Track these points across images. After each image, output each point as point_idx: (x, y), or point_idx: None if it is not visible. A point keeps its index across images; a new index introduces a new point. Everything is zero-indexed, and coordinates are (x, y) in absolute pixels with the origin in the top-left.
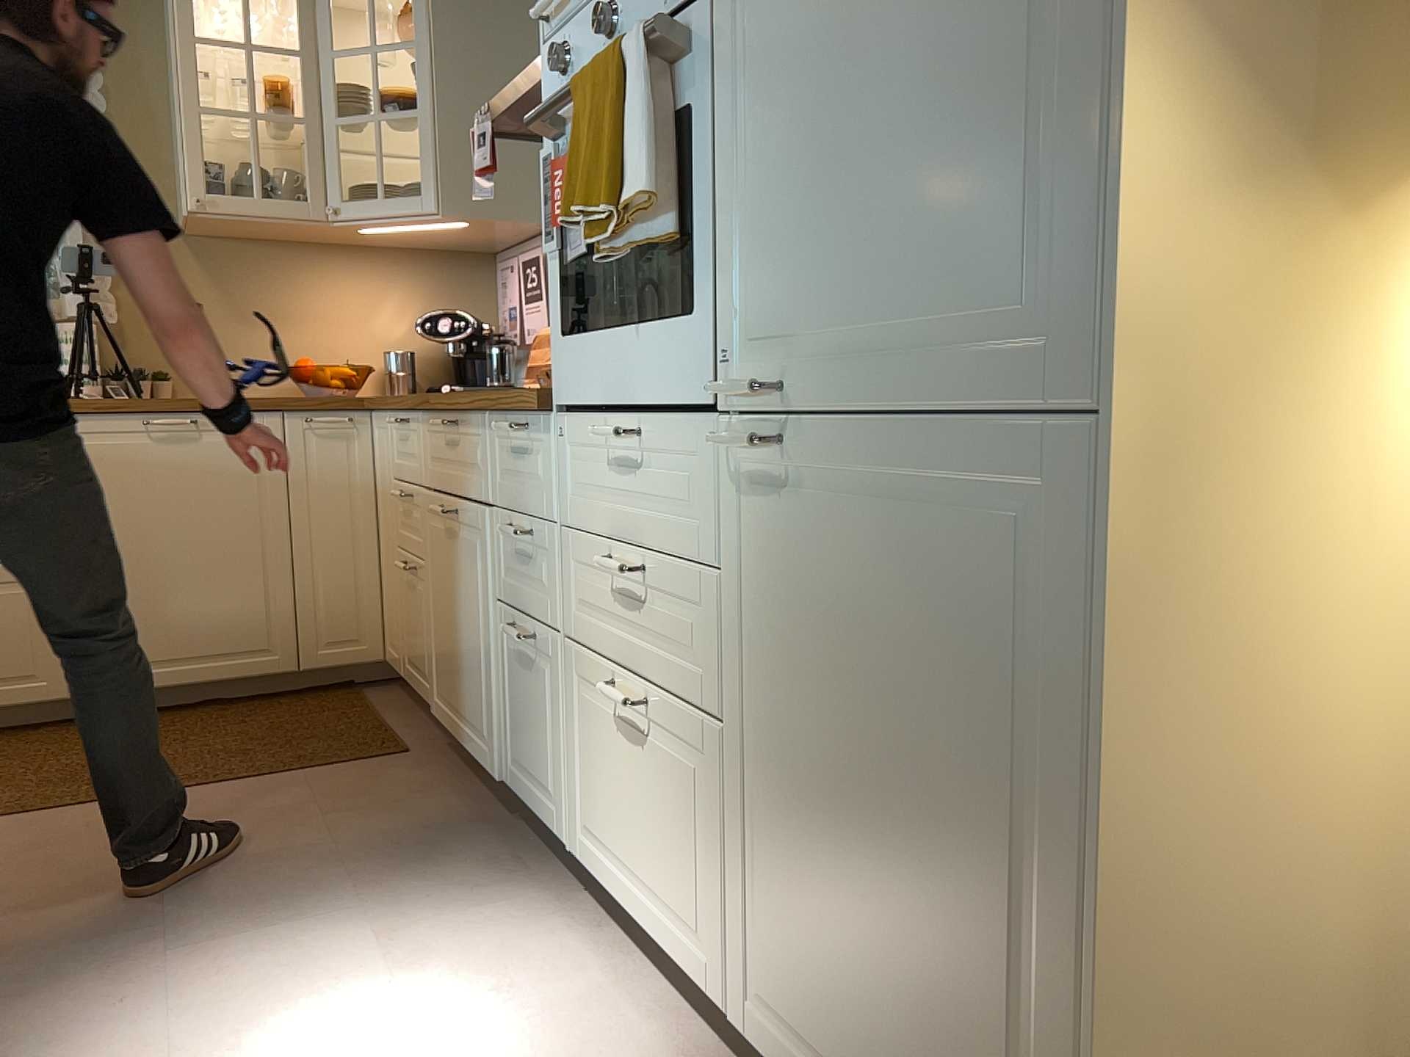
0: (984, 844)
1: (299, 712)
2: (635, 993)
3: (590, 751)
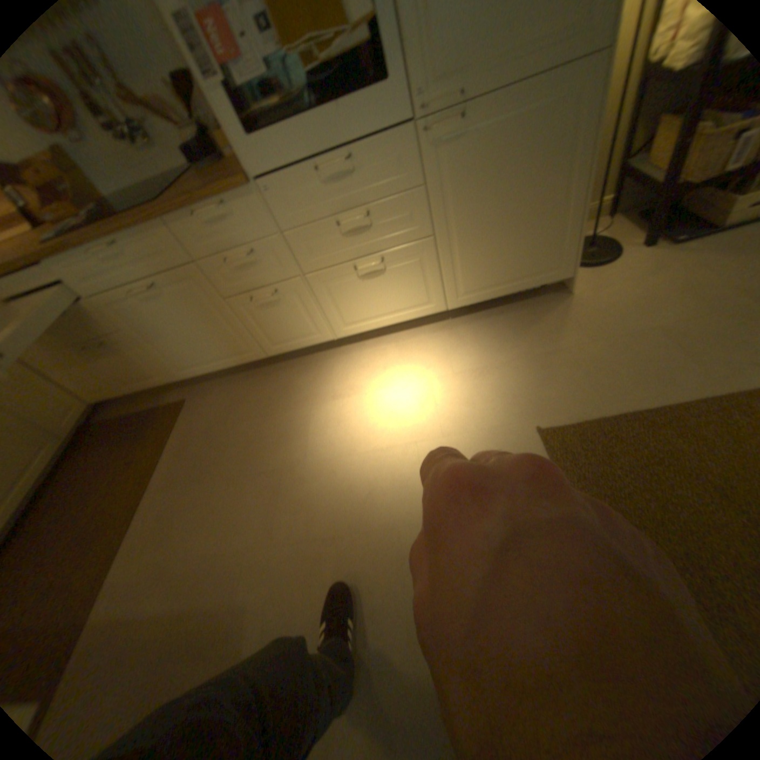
0: (549, 191)
1: (95, 450)
2: (396, 341)
3: (338, 301)
